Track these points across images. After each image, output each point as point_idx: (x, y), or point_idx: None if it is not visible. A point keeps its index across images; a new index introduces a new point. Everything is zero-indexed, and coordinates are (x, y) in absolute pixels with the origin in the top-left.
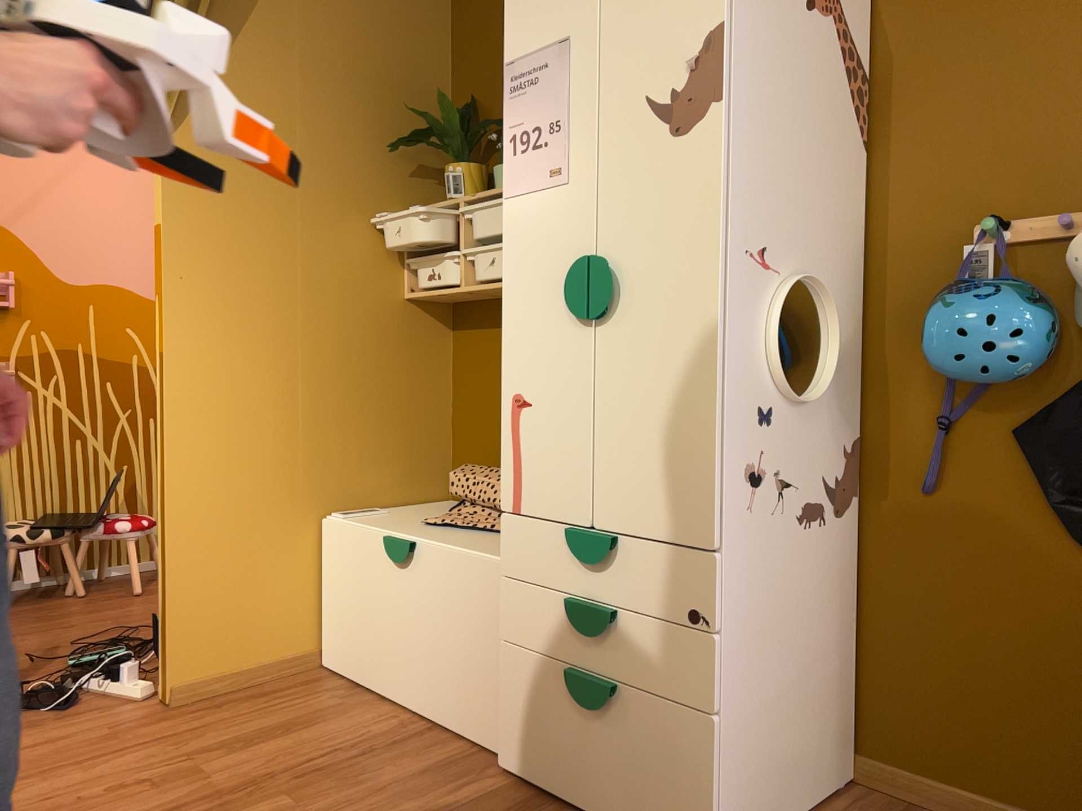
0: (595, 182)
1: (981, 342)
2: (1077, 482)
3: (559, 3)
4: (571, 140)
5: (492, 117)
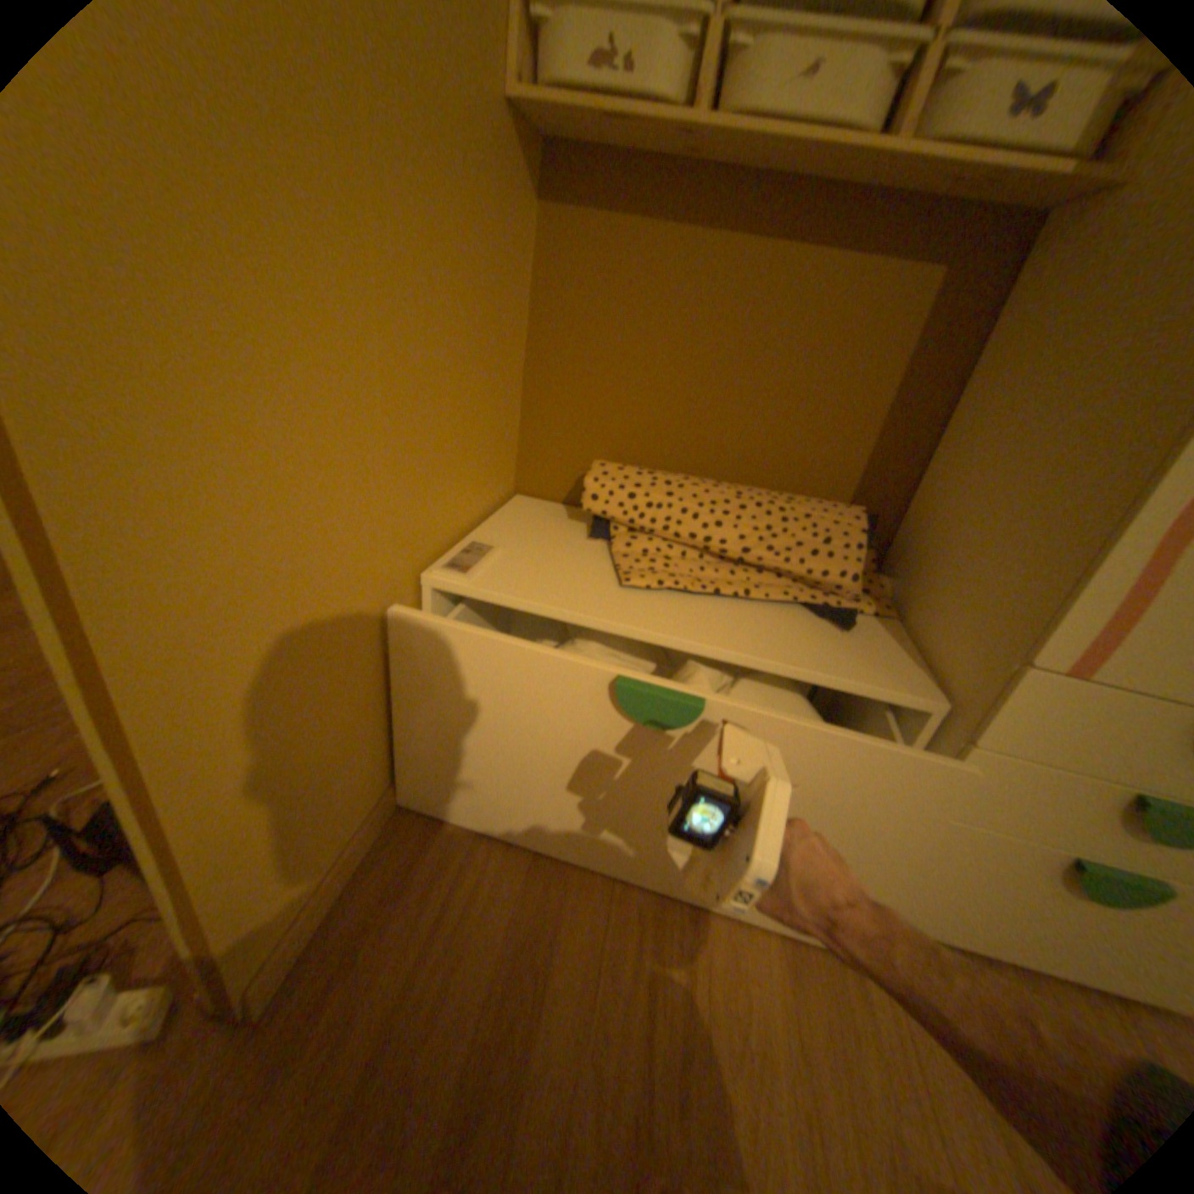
0: None
1: None
2: None
3: None
4: None
5: None
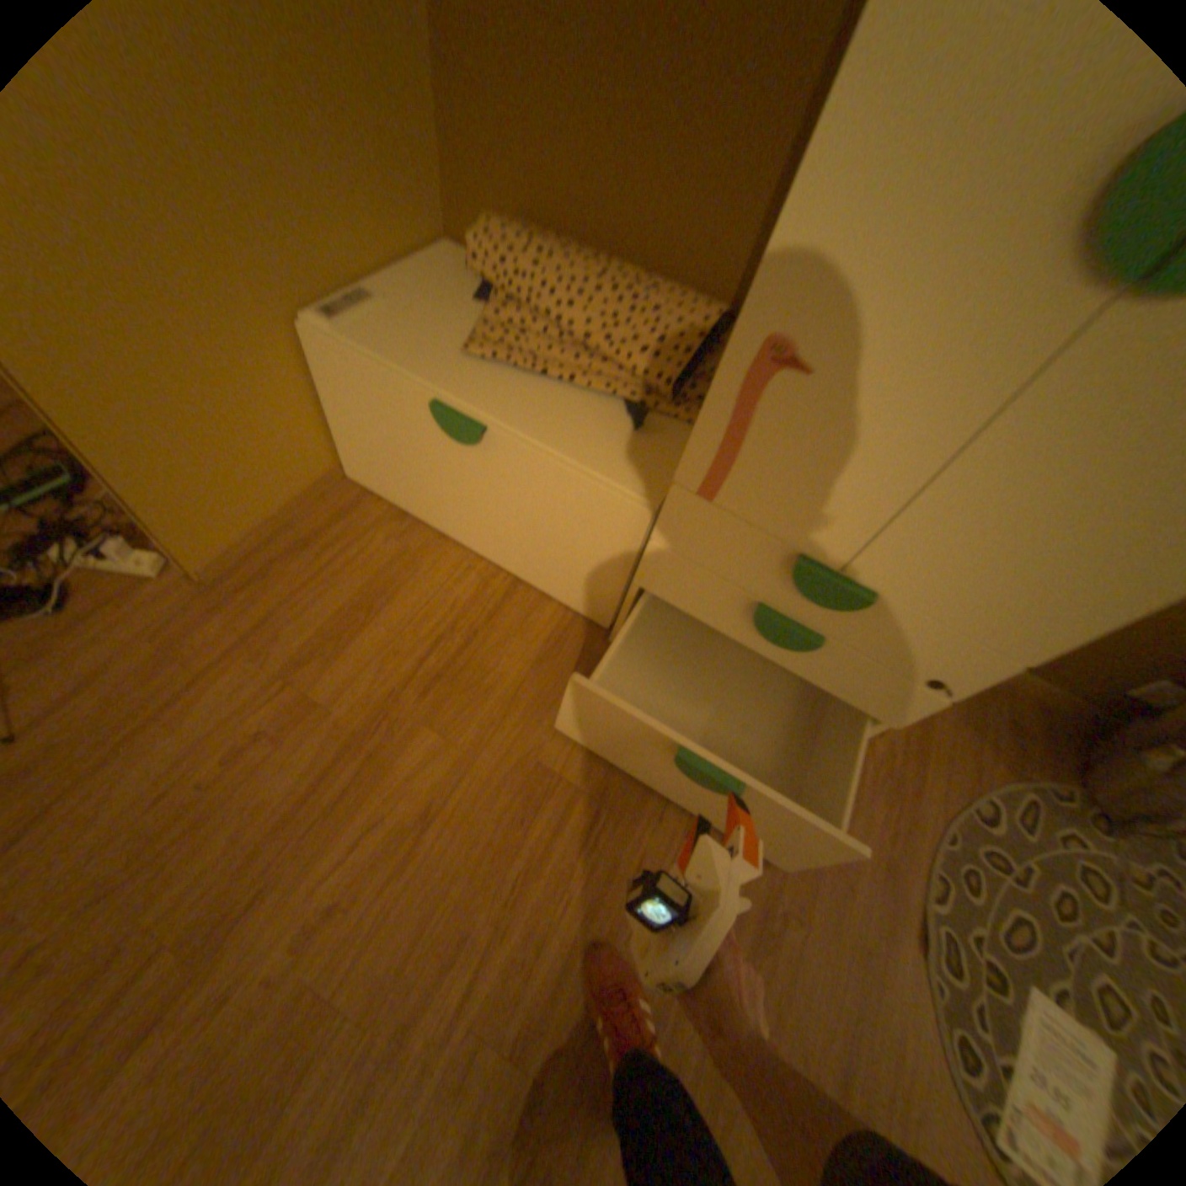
0: None
1: None
2: None
3: None
4: None
5: None
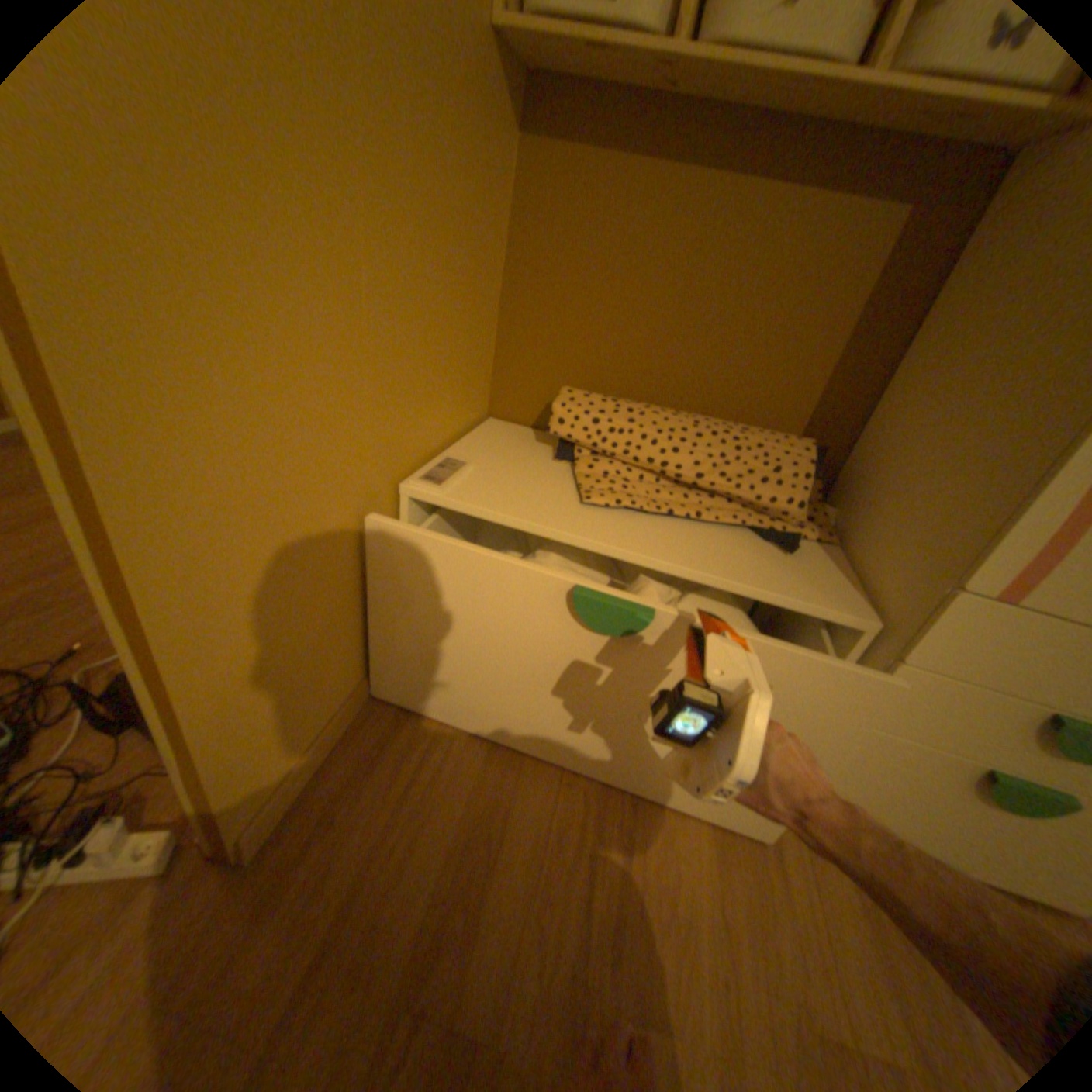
0: None
1: None
2: None
3: None
4: None
5: None
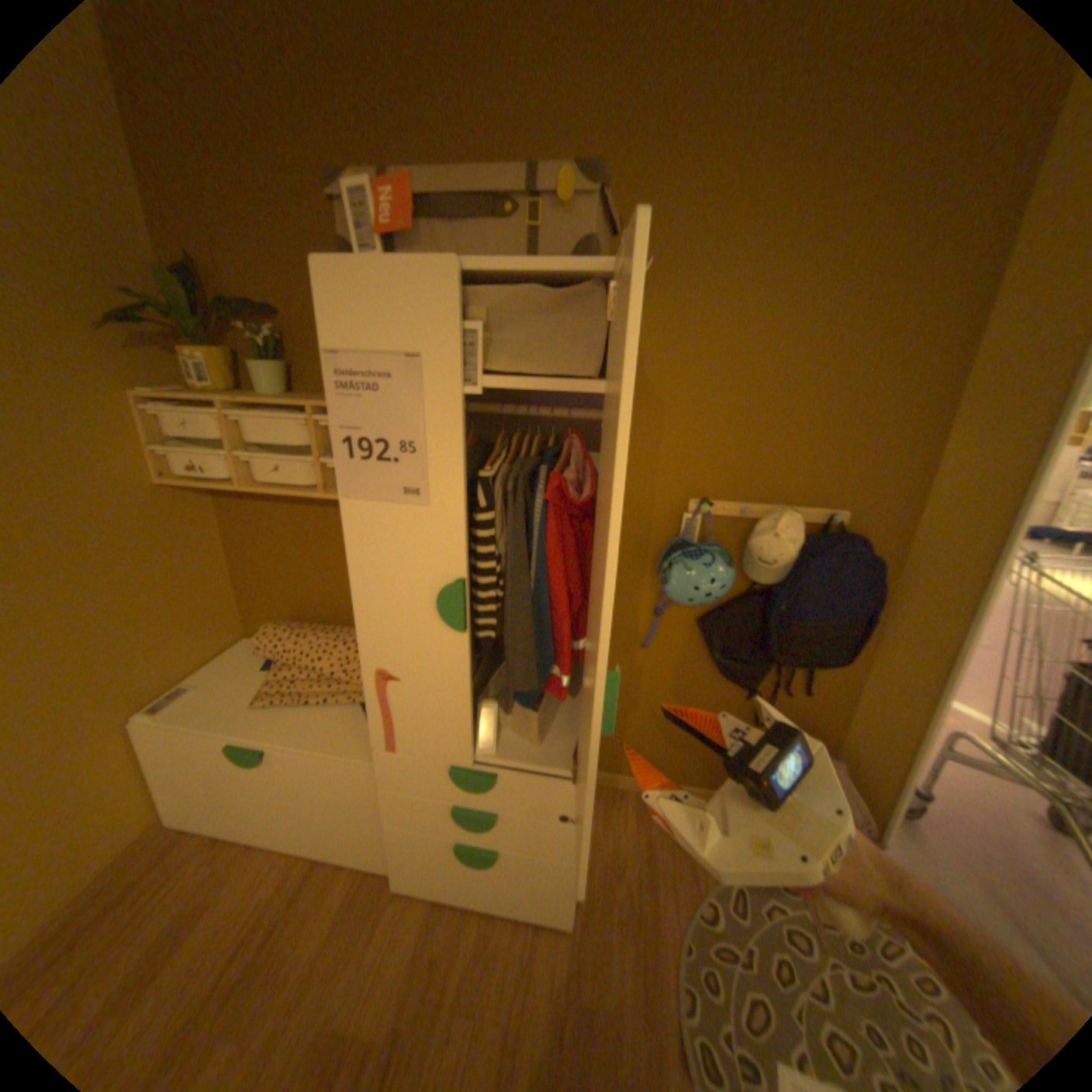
0: (464, 516)
1: (706, 594)
2: (728, 650)
3: (401, 305)
4: (430, 467)
5: (219, 285)
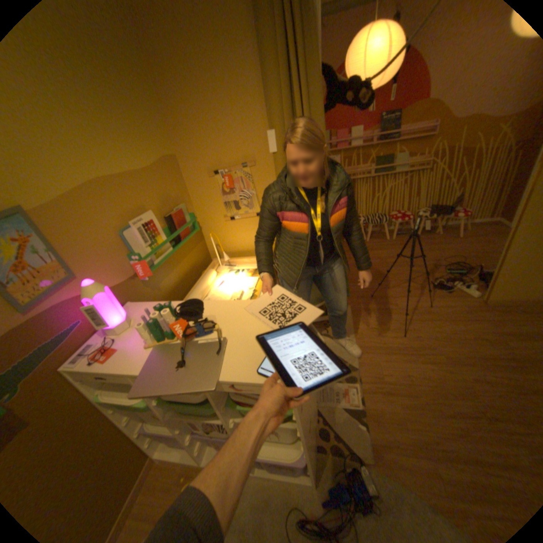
0: None
1: None
2: None
3: None
4: None
5: None
